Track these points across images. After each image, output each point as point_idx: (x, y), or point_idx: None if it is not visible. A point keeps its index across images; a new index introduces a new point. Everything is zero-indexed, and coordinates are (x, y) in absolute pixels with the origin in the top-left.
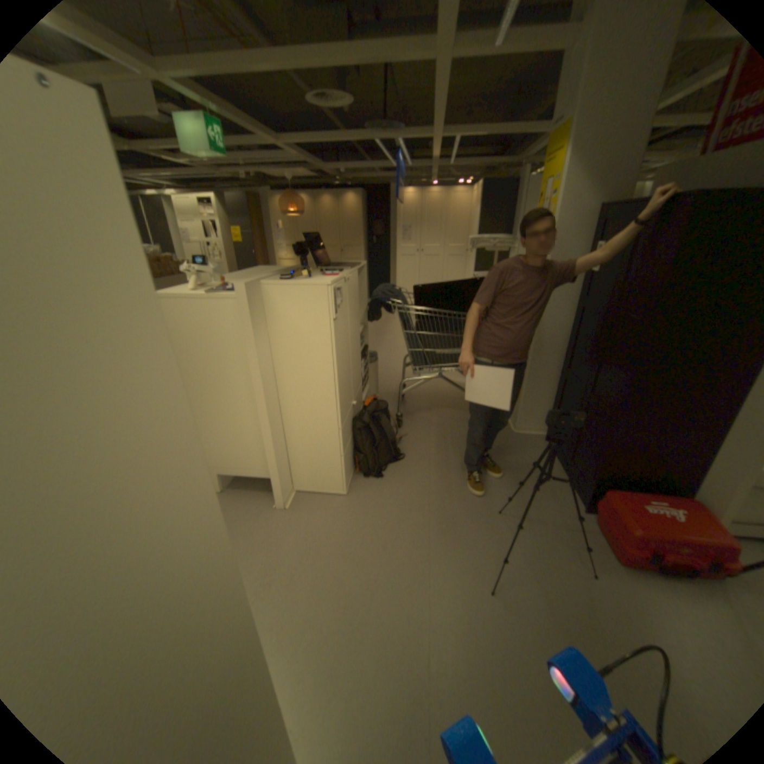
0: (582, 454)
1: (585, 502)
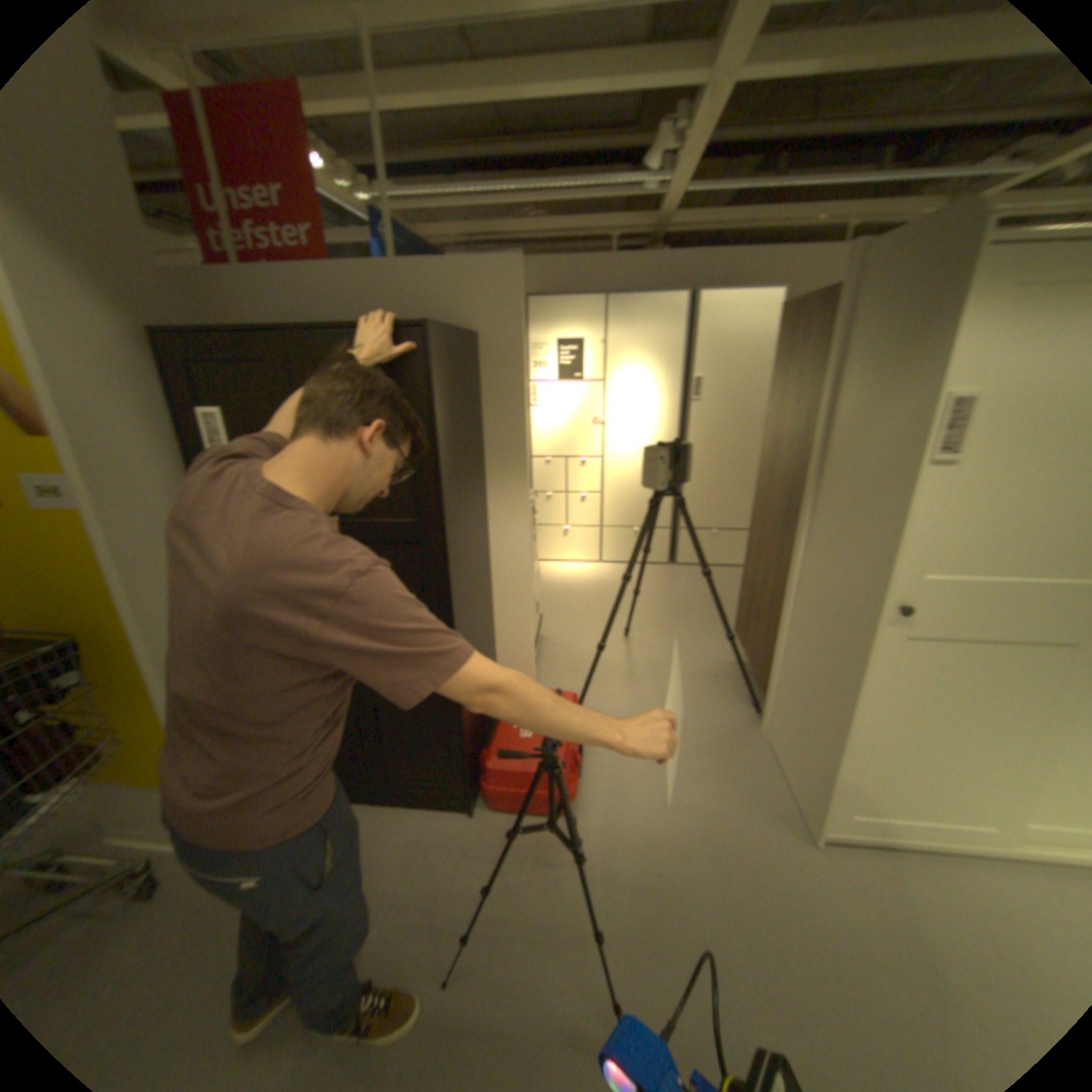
0: (404, 757)
1: (457, 807)
